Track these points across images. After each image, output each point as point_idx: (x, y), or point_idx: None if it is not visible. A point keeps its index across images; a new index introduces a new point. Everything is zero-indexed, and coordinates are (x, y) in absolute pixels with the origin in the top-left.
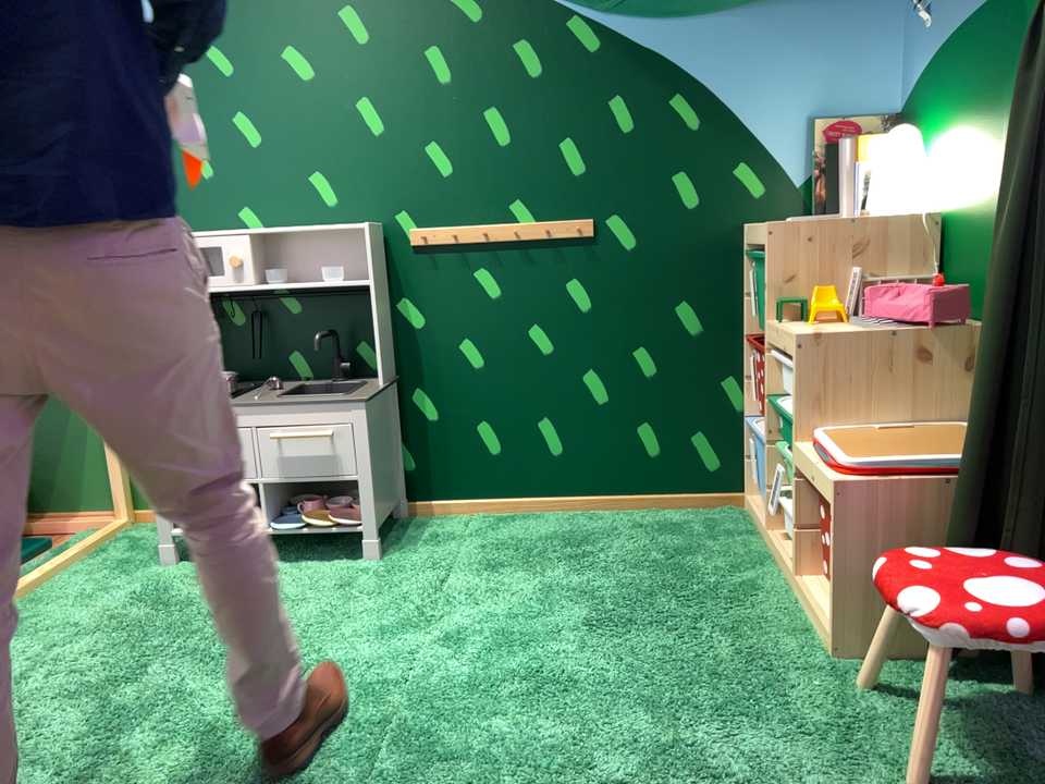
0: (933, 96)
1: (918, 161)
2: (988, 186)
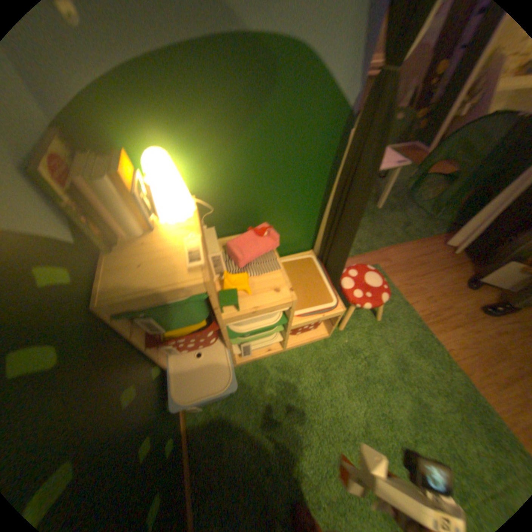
0: (135, 110)
1: (178, 170)
2: (244, 173)
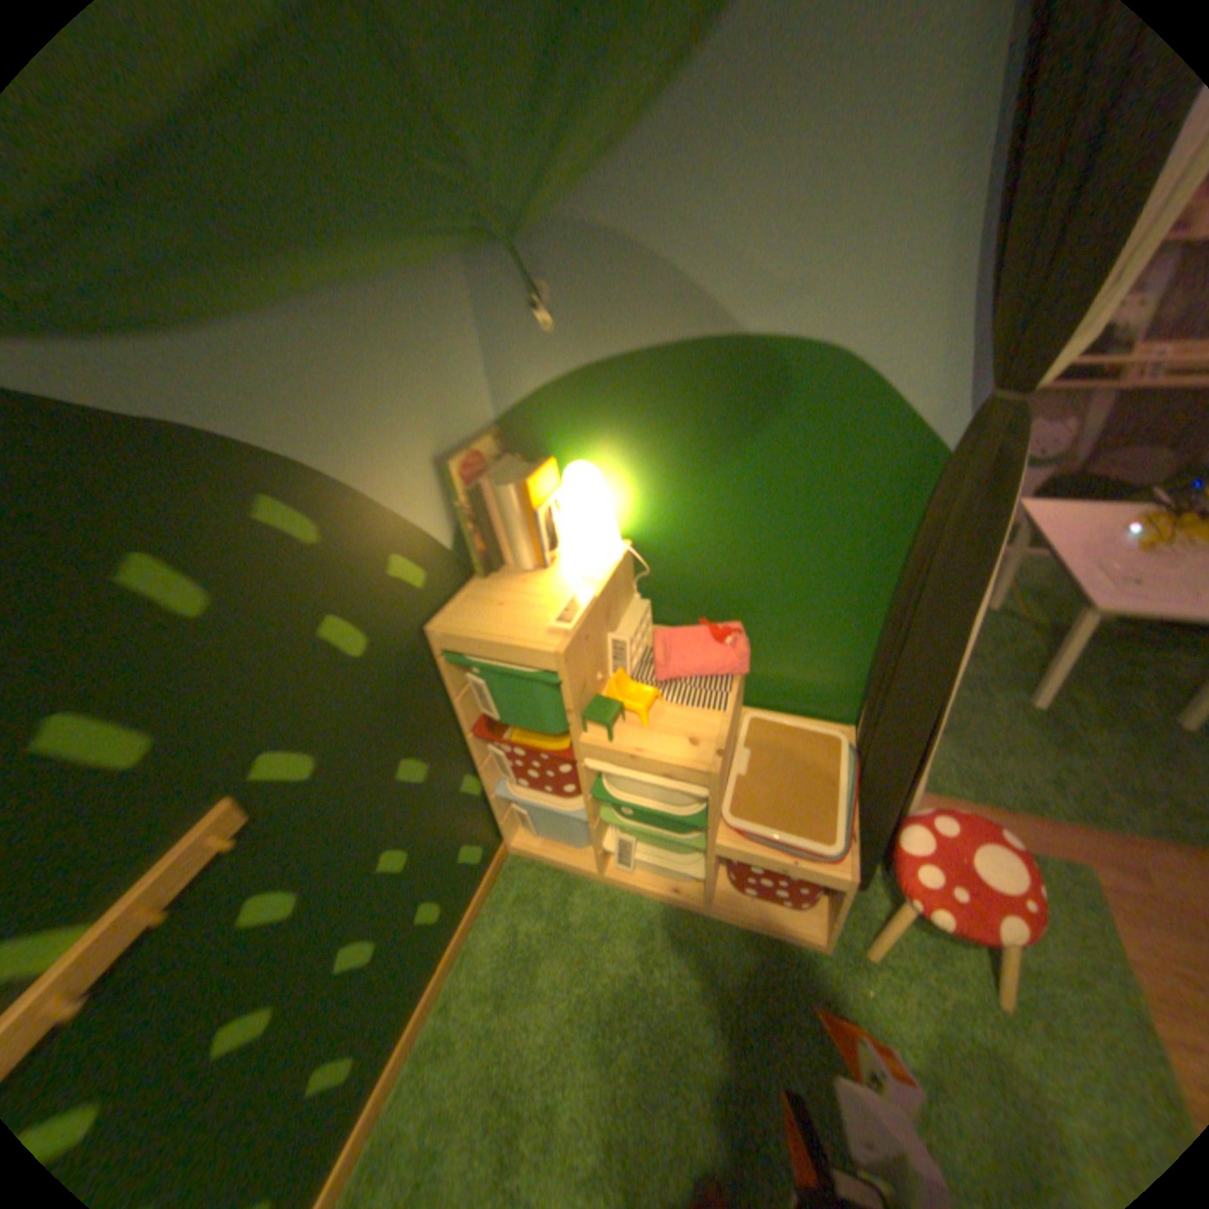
0: (582, 420)
1: (609, 501)
2: (719, 529)
